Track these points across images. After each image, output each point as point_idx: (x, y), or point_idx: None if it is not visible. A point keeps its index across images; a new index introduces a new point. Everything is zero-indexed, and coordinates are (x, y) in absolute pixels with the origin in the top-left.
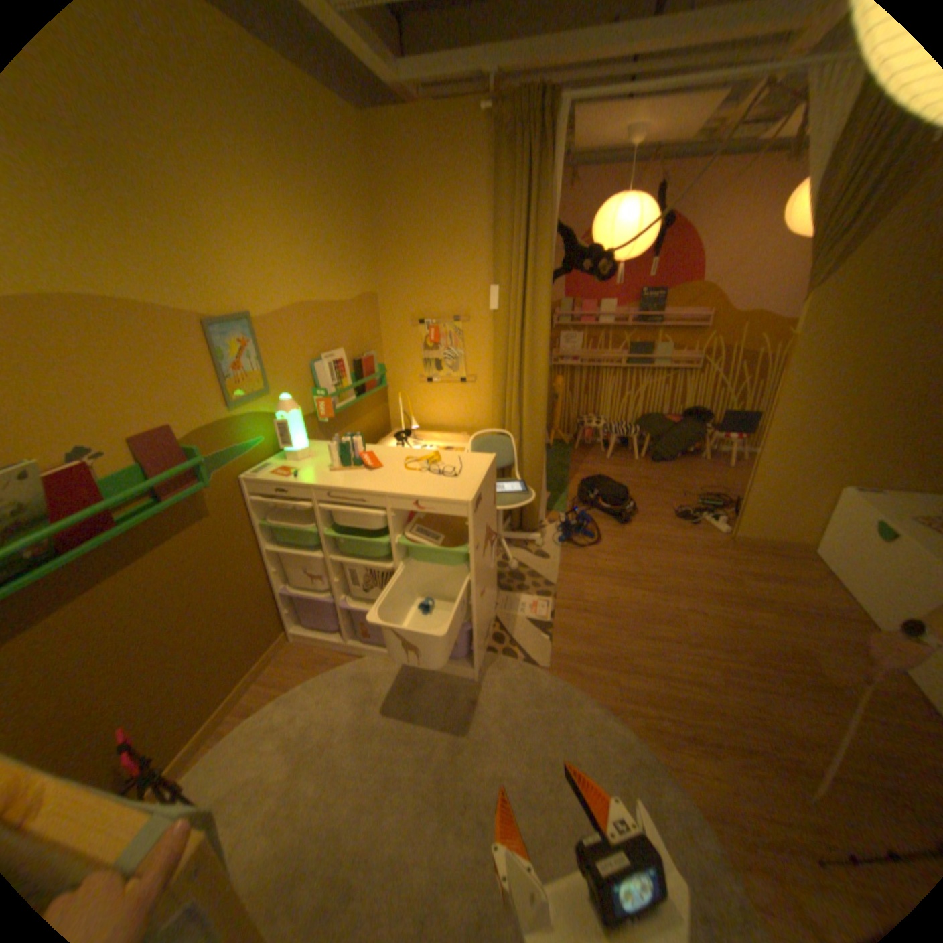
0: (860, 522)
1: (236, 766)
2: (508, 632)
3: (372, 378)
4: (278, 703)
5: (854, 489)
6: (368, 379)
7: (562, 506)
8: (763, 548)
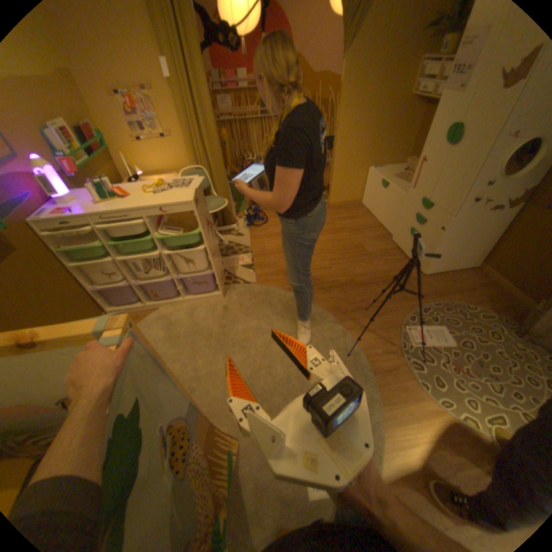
0: (375, 182)
1: None
2: (232, 274)
3: (94, 141)
4: None
5: (372, 168)
6: (91, 142)
7: (243, 208)
8: (340, 206)
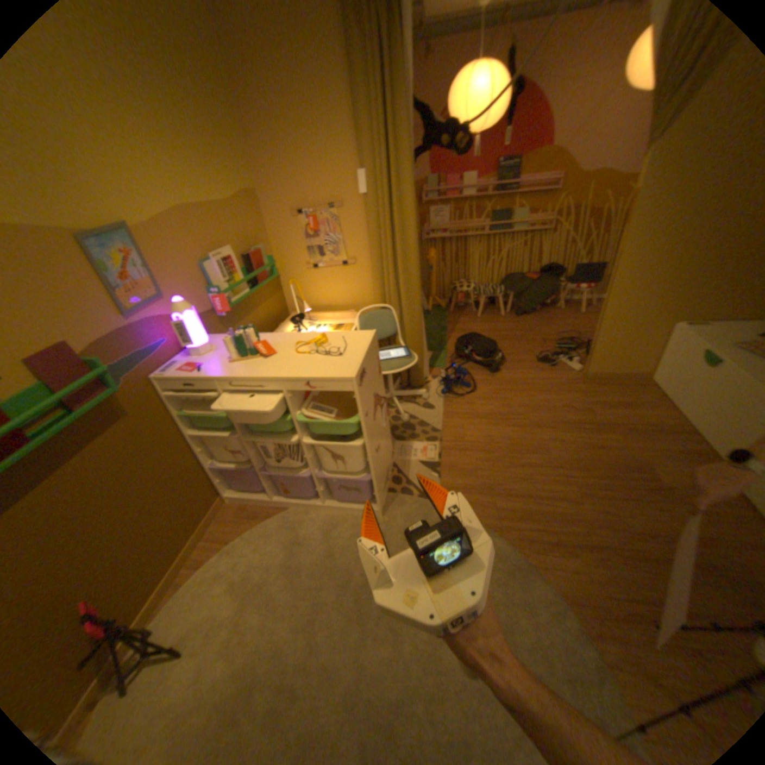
0: (689, 351)
1: (193, 608)
2: (405, 474)
3: (262, 270)
4: (222, 555)
5: (684, 324)
6: (259, 272)
7: (442, 362)
8: (609, 380)
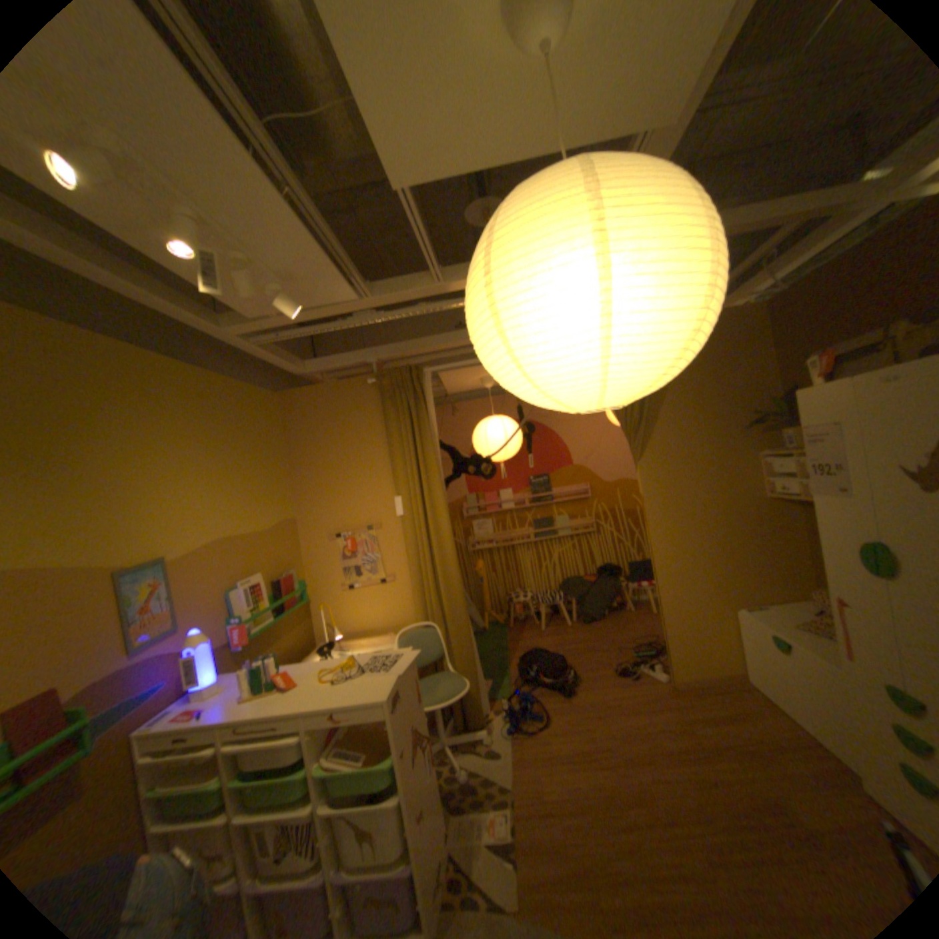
0: (762, 641)
1: None
2: (465, 873)
3: (292, 596)
4: None
5: (745, 612)
6: (288, 598)
7: (506, 692)
8: (704, 690)
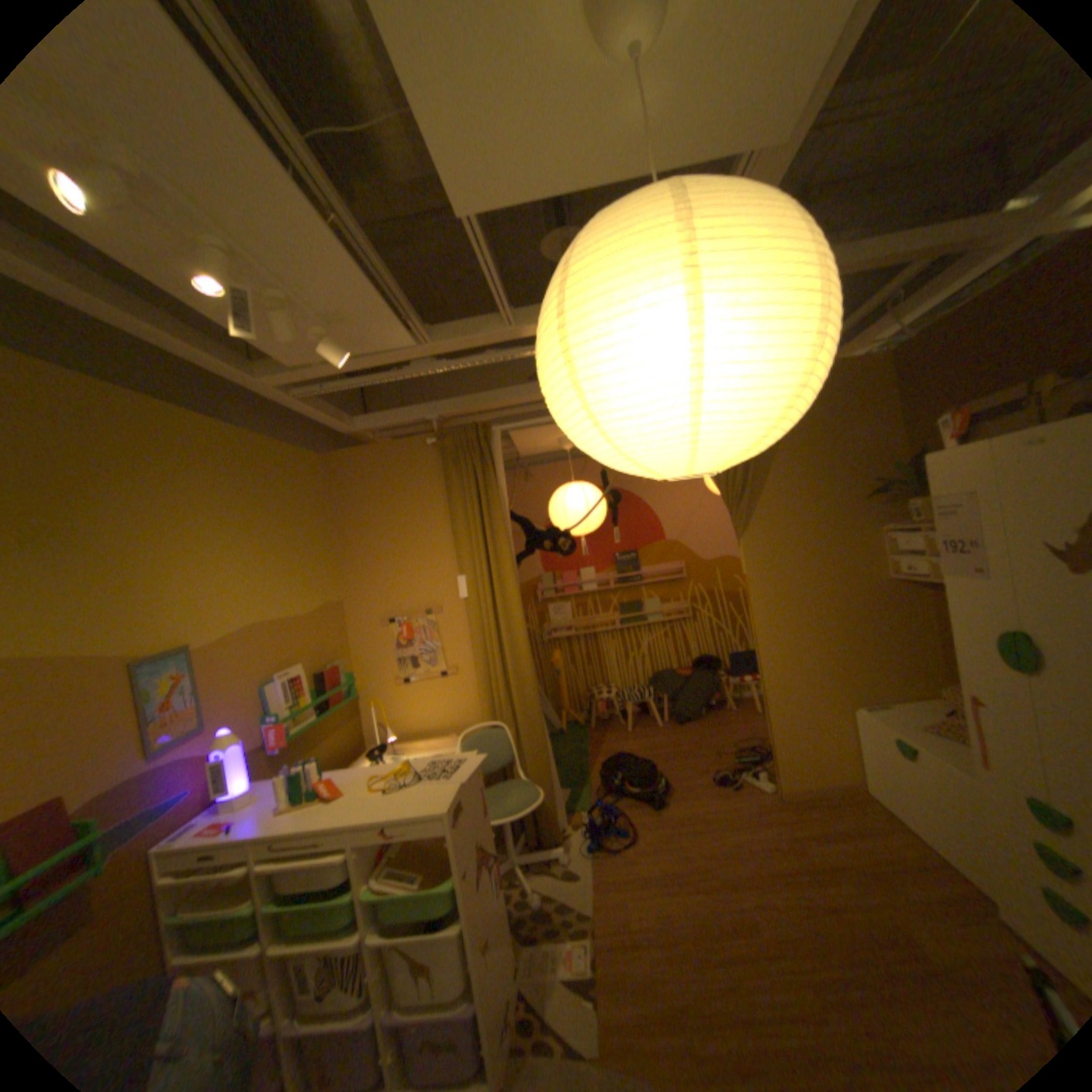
0: (884, 746)
1: None
2: (537, 1014)
3: (337, 690)
4: None
5: (865, 711)
6: (333, 693)
7: (586, 803)
8: (815, 802)
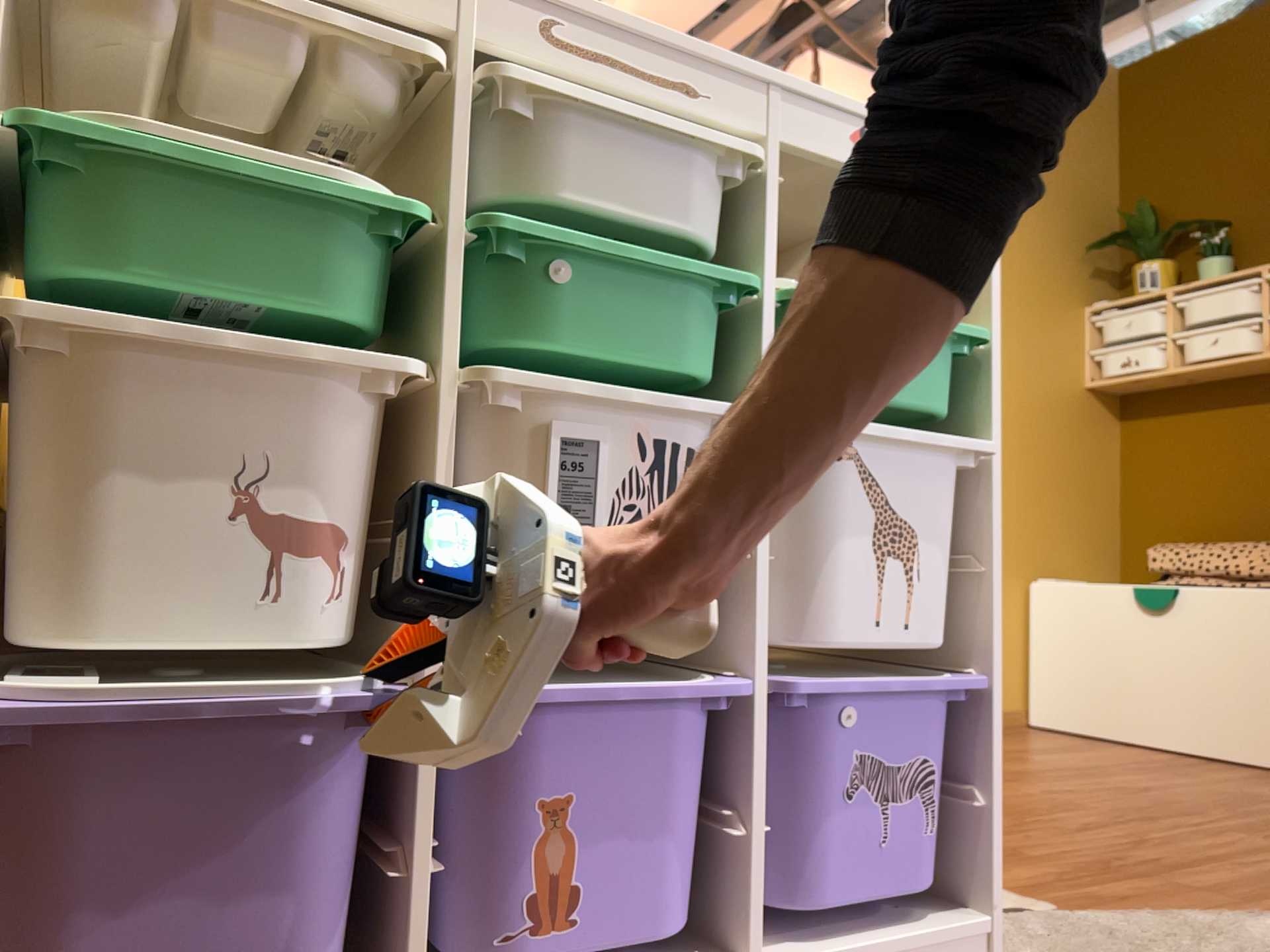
0: (1088, 610)
1: None
2: None
3: None
4: None
5: (1036, 580)
6: None
7: None
8: None
